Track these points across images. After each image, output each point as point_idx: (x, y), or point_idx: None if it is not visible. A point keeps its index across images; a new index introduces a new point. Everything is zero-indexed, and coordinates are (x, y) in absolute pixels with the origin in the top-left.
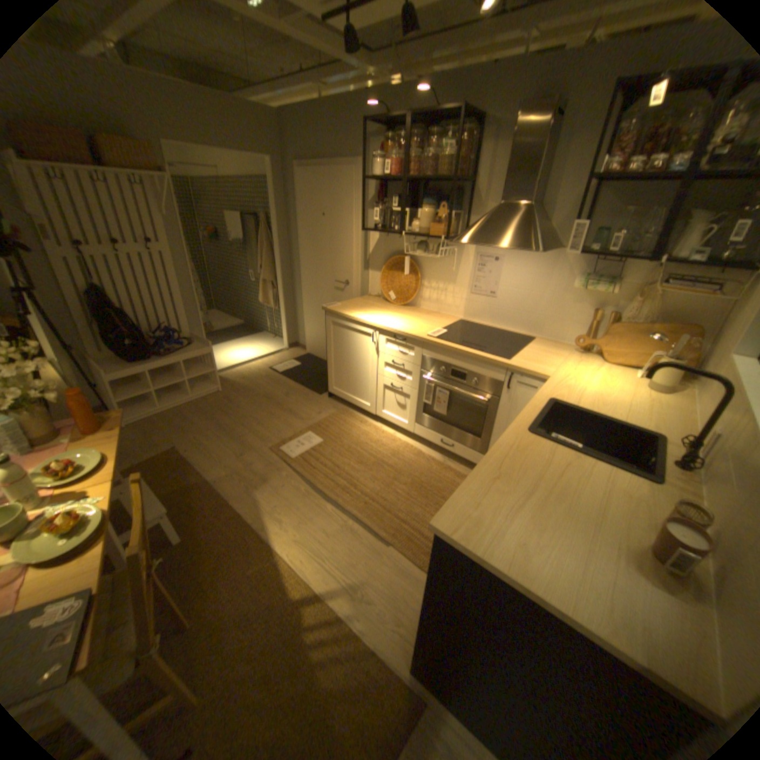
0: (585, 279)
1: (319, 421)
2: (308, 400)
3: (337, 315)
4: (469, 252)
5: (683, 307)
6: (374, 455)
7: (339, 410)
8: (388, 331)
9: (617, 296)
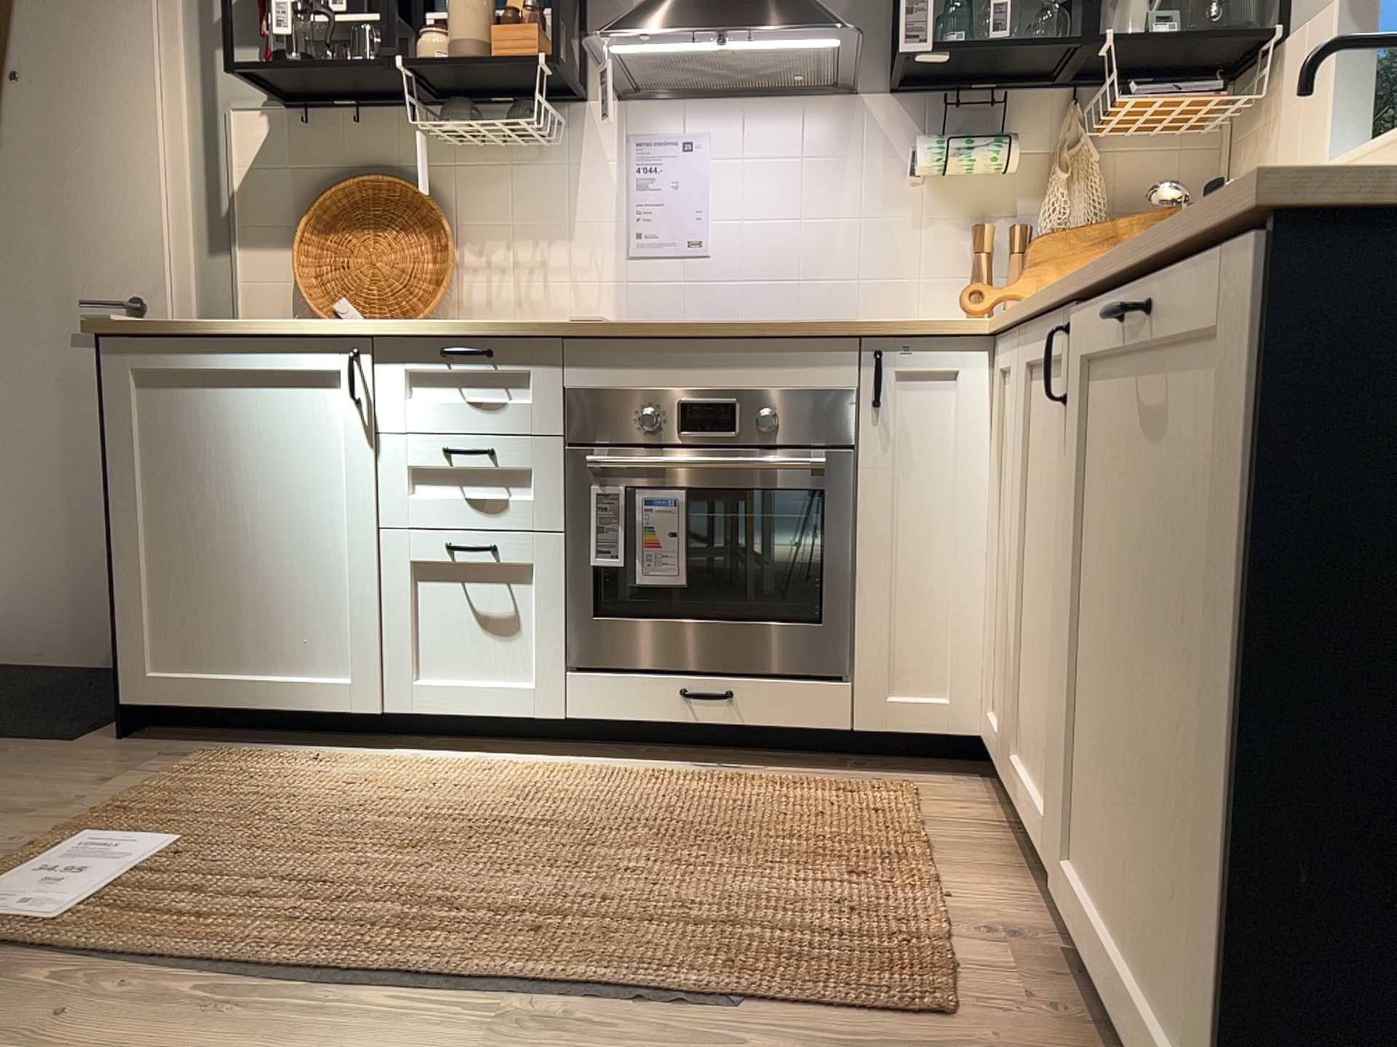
0: (929, 154)
1: (121, 800)
2: (14, 764)
3: (166, 338)
4: (600, 137)
5: (1137, 188)
6: (455, 819)
7: (201, 754)
8: (415, 338)
9: (1004, 191)
